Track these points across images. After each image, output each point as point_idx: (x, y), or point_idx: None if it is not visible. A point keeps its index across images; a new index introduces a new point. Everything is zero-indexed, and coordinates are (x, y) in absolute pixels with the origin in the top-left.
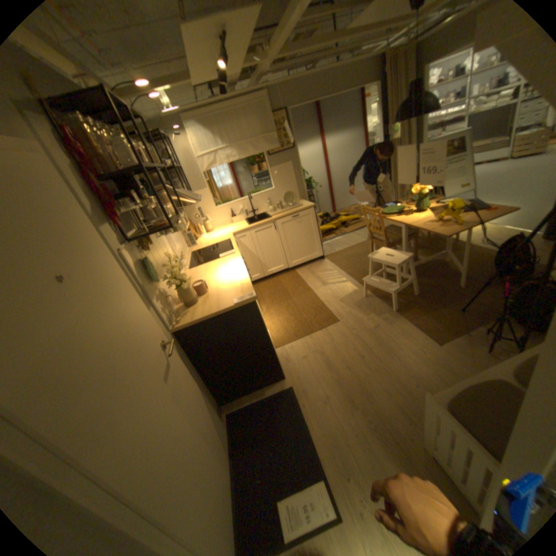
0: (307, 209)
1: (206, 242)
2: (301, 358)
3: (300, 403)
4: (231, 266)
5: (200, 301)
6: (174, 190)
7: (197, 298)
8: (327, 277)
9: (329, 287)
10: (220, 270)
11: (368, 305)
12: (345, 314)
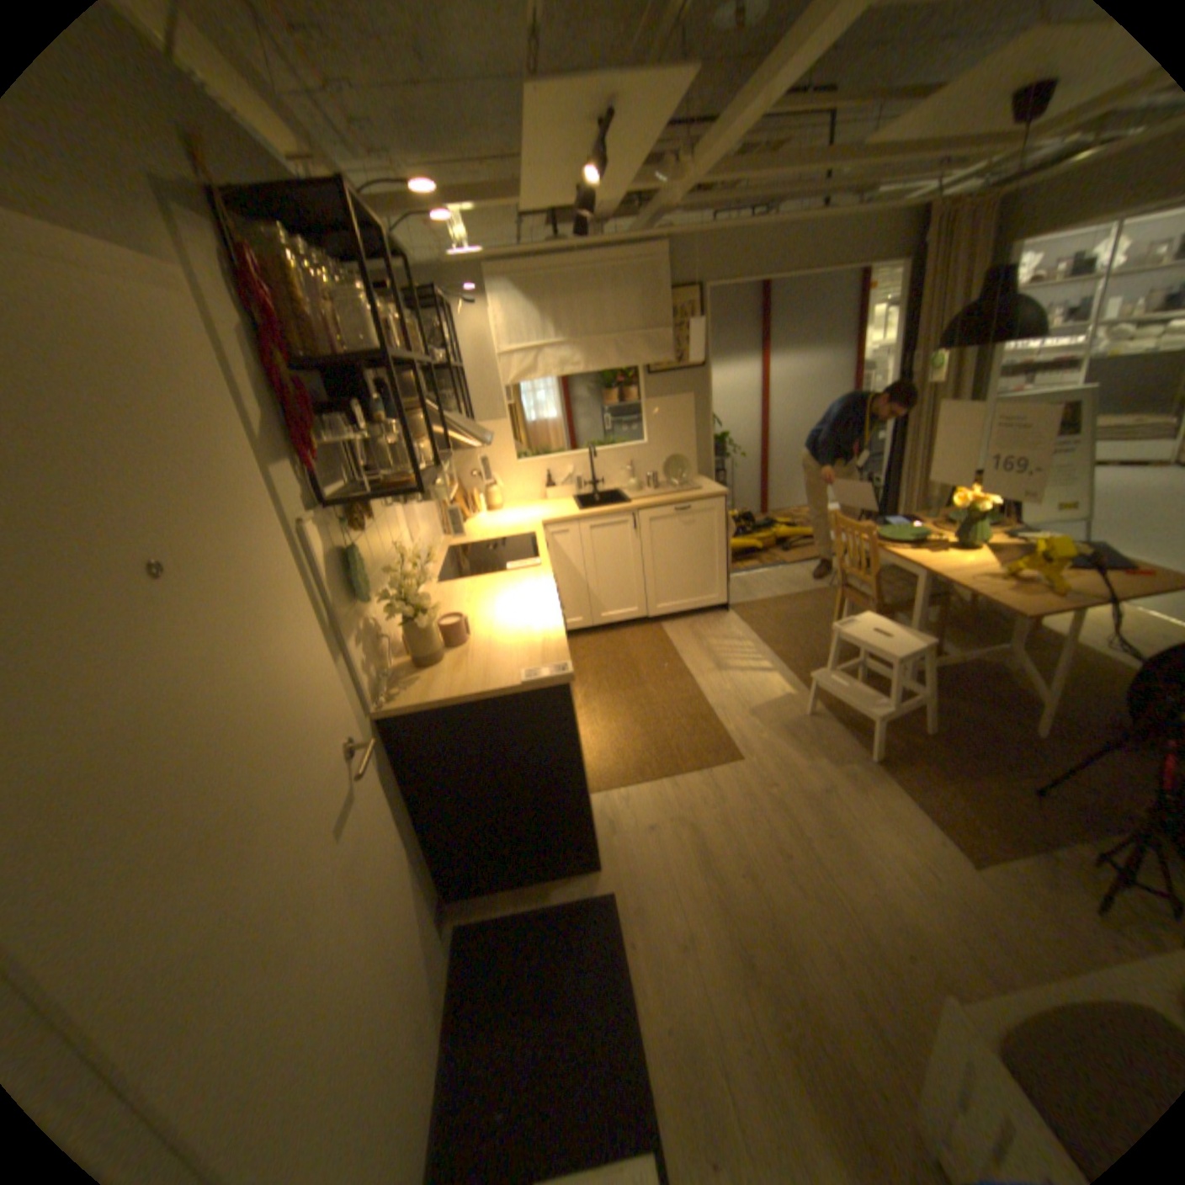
0: (710, 500)
1: (484, 532)
2: (646, 829)
3: (627, 938)
4: (529, 593)
5: (449, 660)
6: (442, 415)
7: (444, 652)
8: (730, 654)
9: (731, 677)
10: (504, 598)
11: (816, 736)
12: (759, 747)
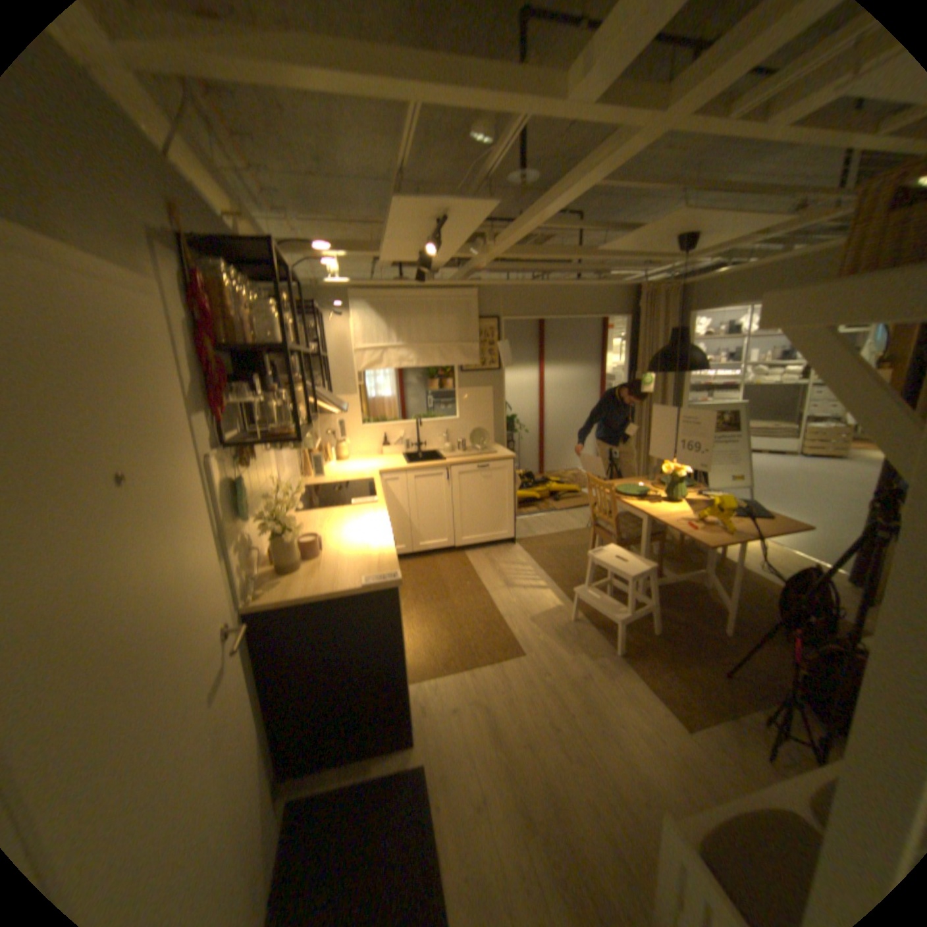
0: (502, 461)
1: (333, 476)
2: (450, 713)
3: (433, 804)
4: (368, 522)
5: (305, 570)
6: (314, 390)
7: (300, 564)
8: (516, 576)
9: (516, 593)
10: (348, 526)
11: (577, 637)
12: (536, 646)
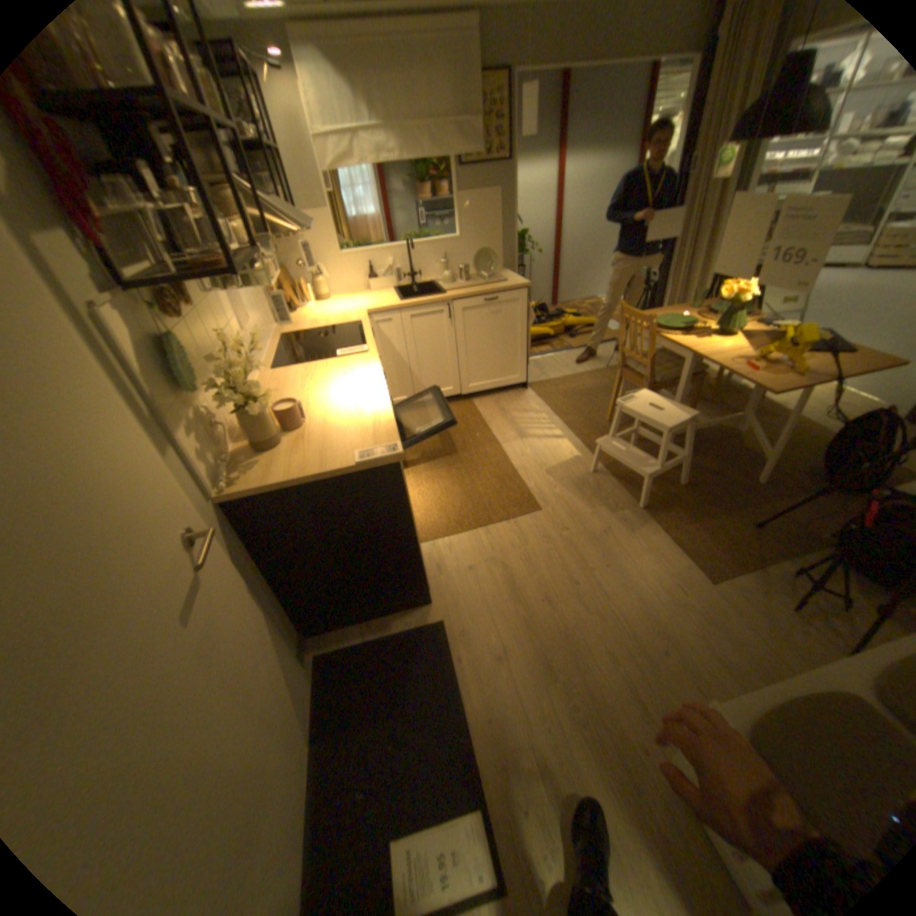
0: (514, 291)
1: (314, 320)
2: (466, 569)
3: (454, 654)
4: (358, 378)
5: (287, 443)
6: (256, 193)
7: (281, 436)
8: (529, 425)
9: (530, 443)
10: (335, 383)
11: (596, 489)
12: (553, 500)
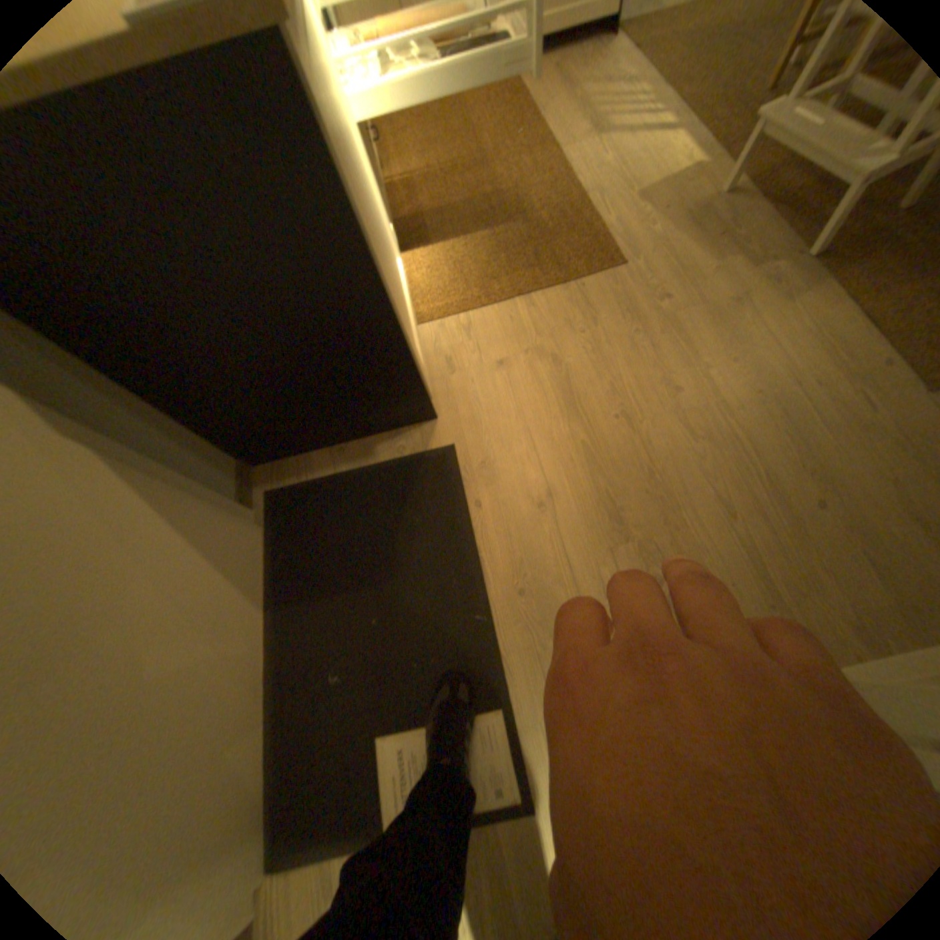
0: None
1: None
2: (493, 365)
3: (471, 496)
4: None
5: None
6: None
7: None
8: (615, 106)
9: (614, 141)
10: None
11: (731, 222)
12: (649, 244)
